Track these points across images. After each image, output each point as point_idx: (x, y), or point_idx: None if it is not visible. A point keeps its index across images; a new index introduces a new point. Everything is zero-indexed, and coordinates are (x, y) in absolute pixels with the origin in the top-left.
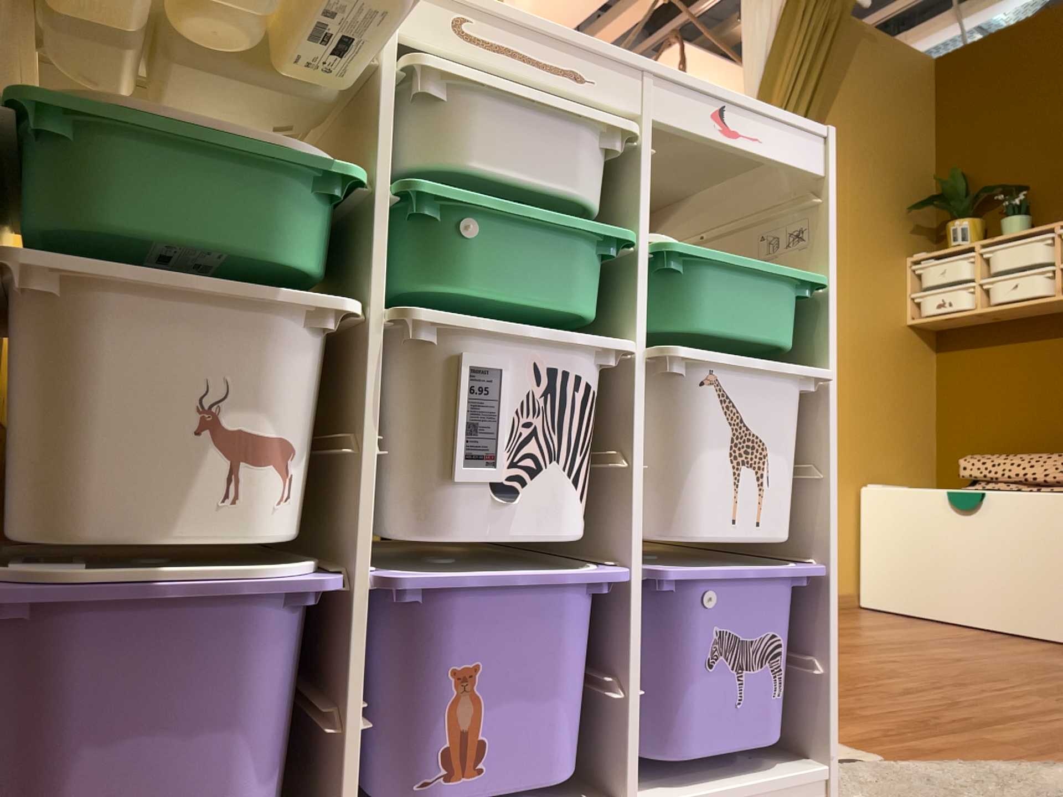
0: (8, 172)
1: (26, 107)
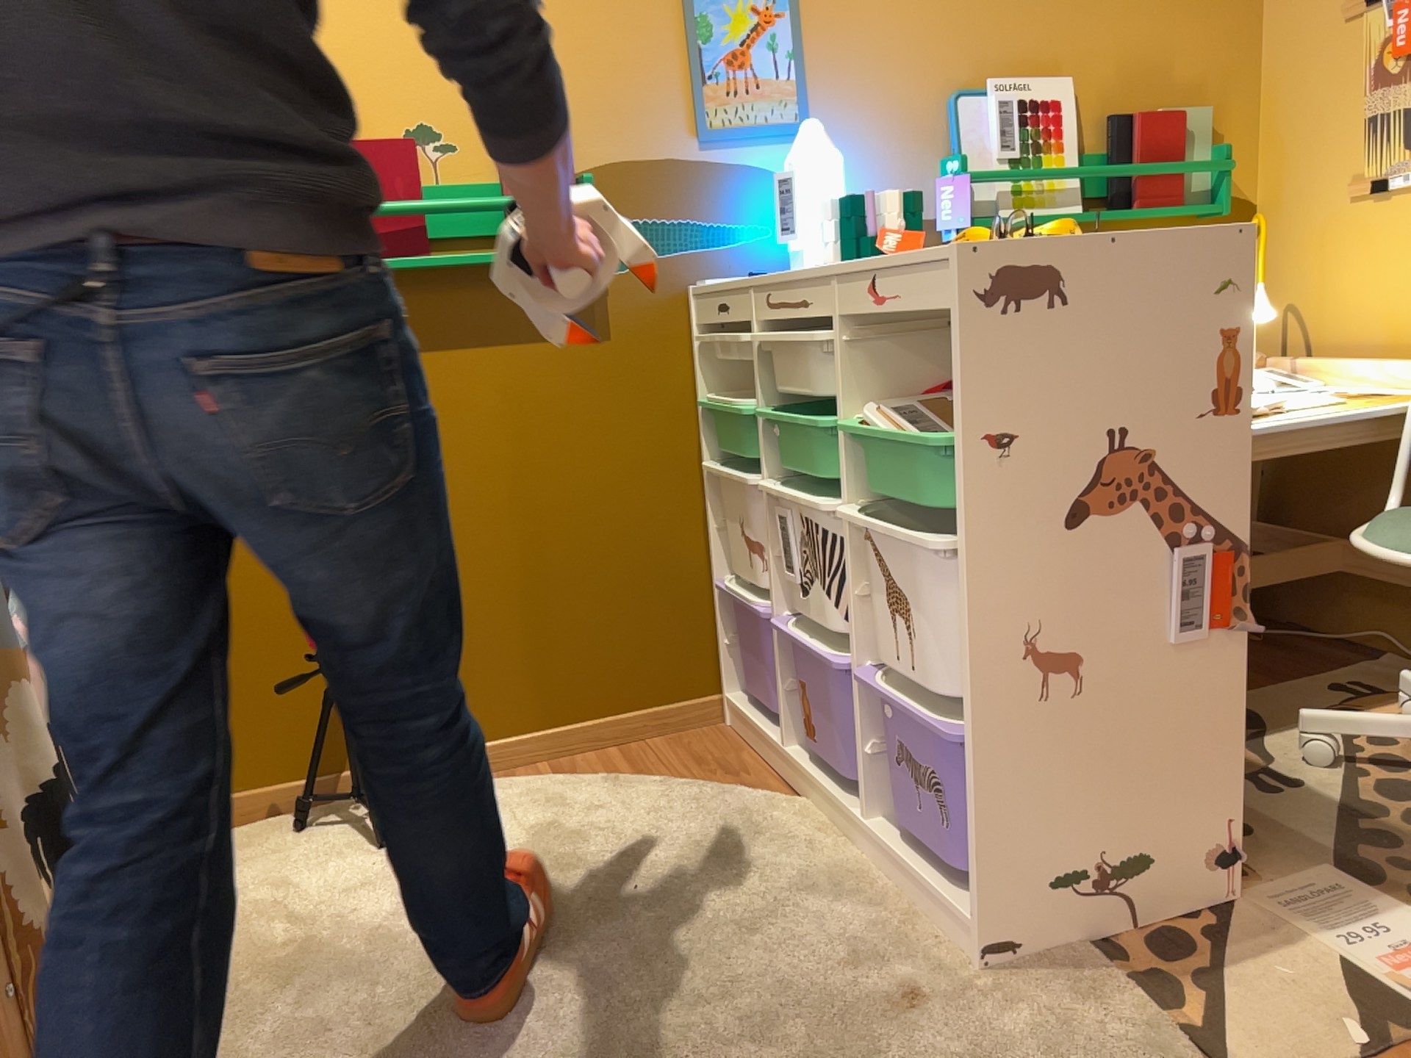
0: (710, 425)
1: (708, 397)
